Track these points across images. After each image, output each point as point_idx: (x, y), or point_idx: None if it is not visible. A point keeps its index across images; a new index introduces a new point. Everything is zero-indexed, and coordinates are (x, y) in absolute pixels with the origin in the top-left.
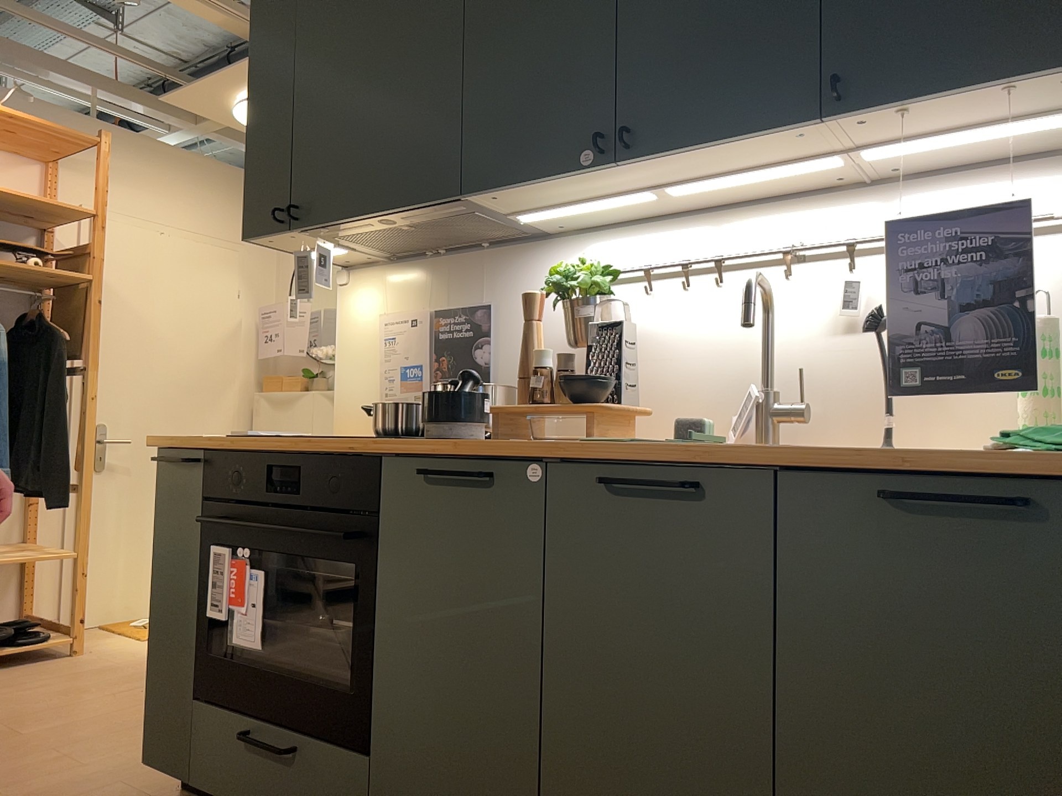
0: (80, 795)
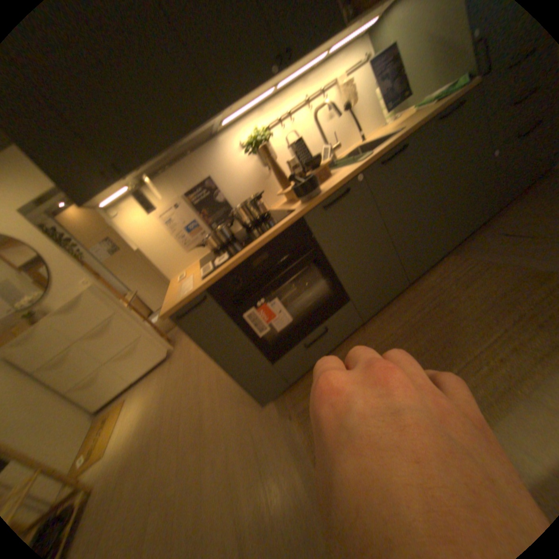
0: (253, 440)
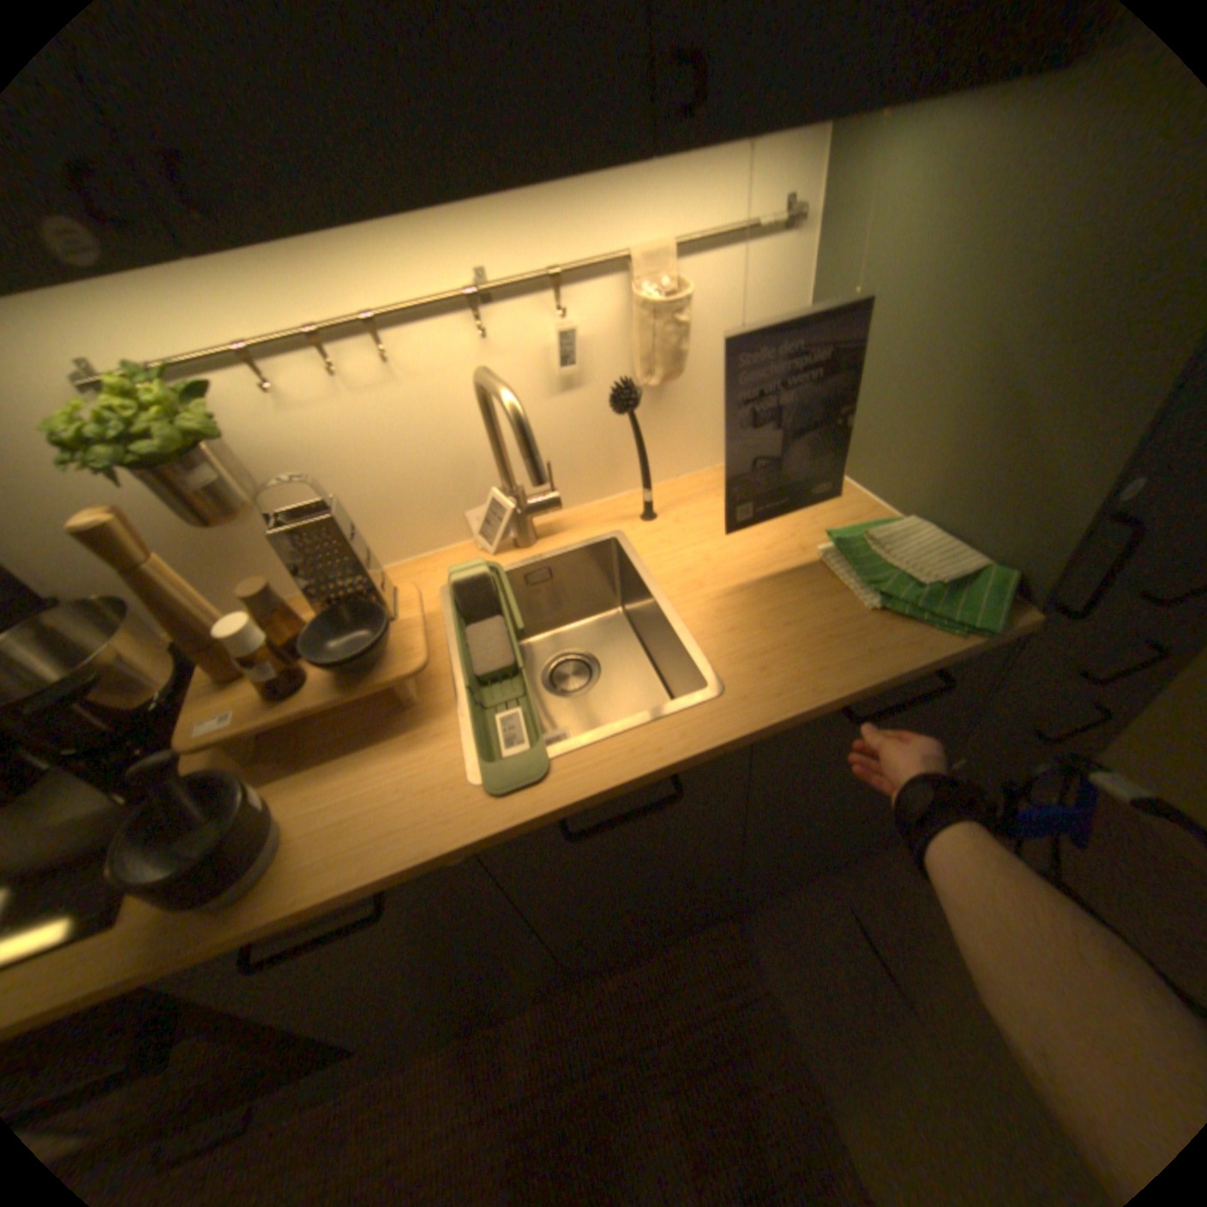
0: None
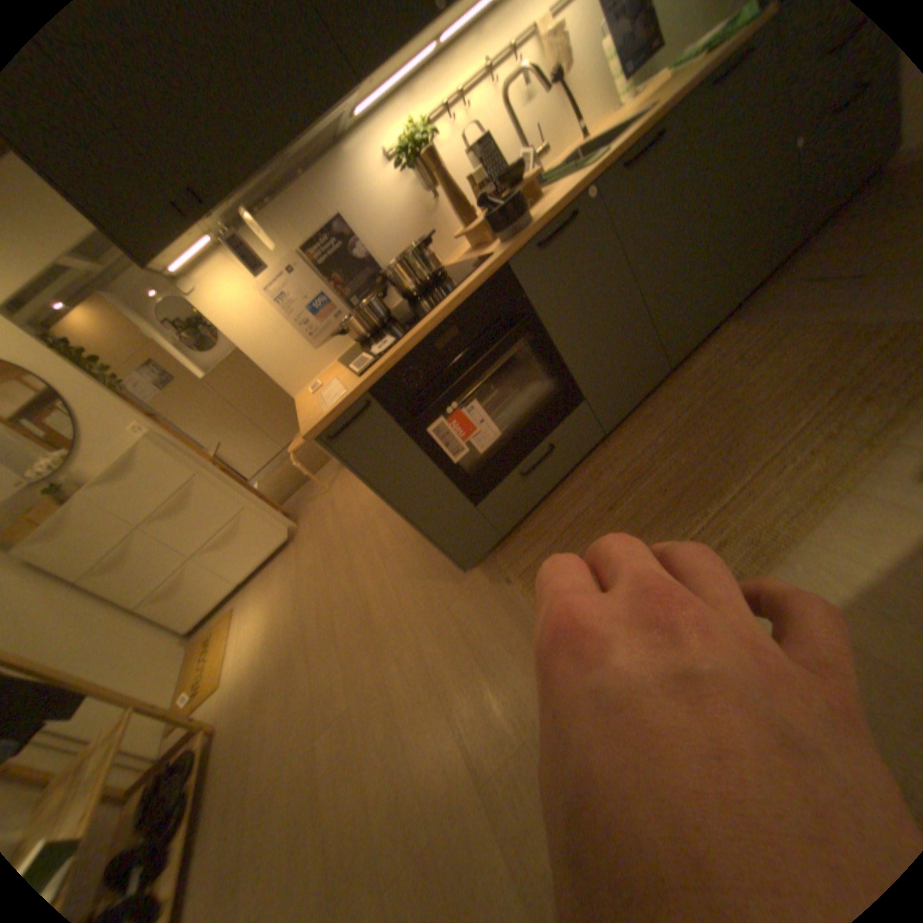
0: (455, 622)
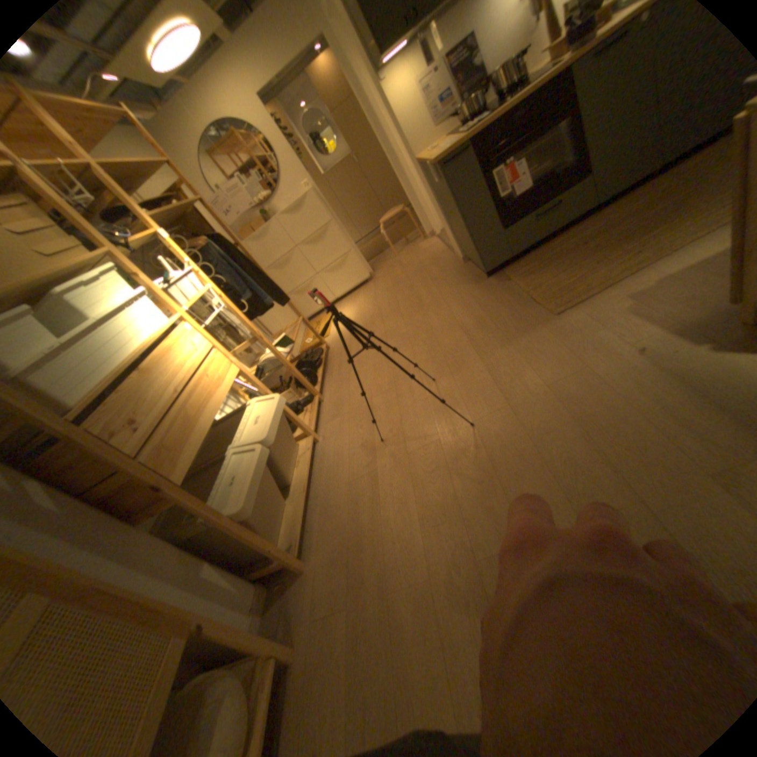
0: (472, 297)
